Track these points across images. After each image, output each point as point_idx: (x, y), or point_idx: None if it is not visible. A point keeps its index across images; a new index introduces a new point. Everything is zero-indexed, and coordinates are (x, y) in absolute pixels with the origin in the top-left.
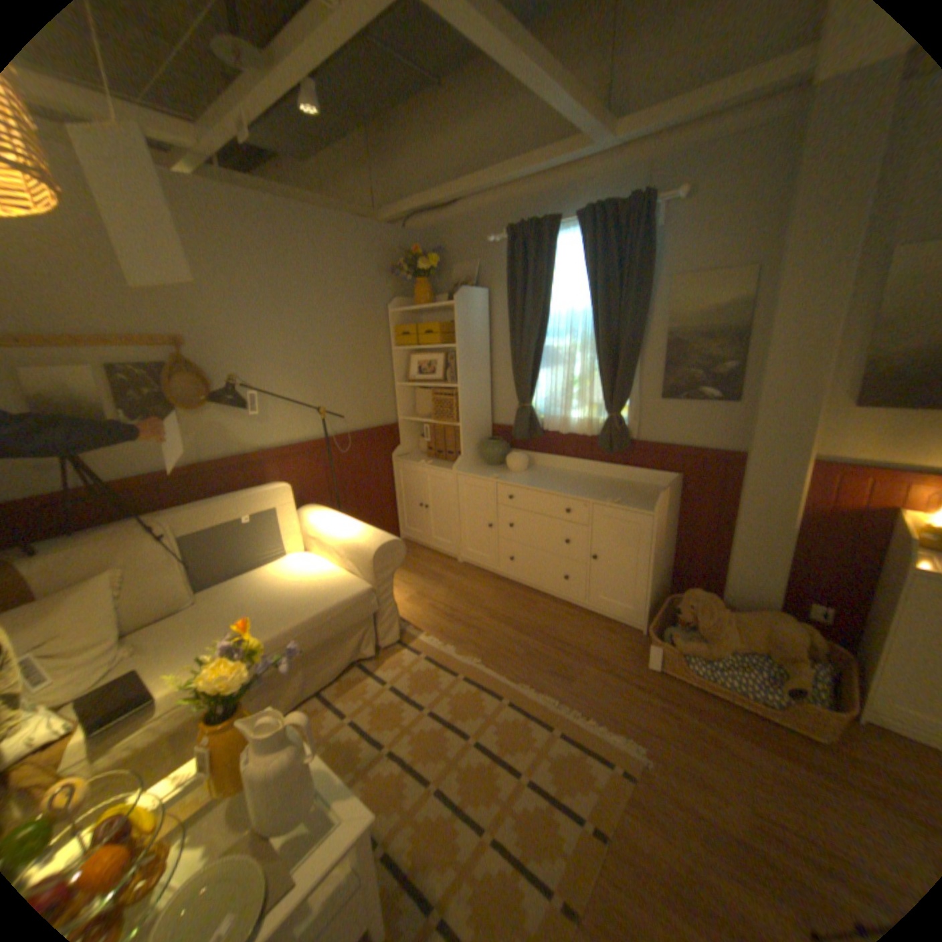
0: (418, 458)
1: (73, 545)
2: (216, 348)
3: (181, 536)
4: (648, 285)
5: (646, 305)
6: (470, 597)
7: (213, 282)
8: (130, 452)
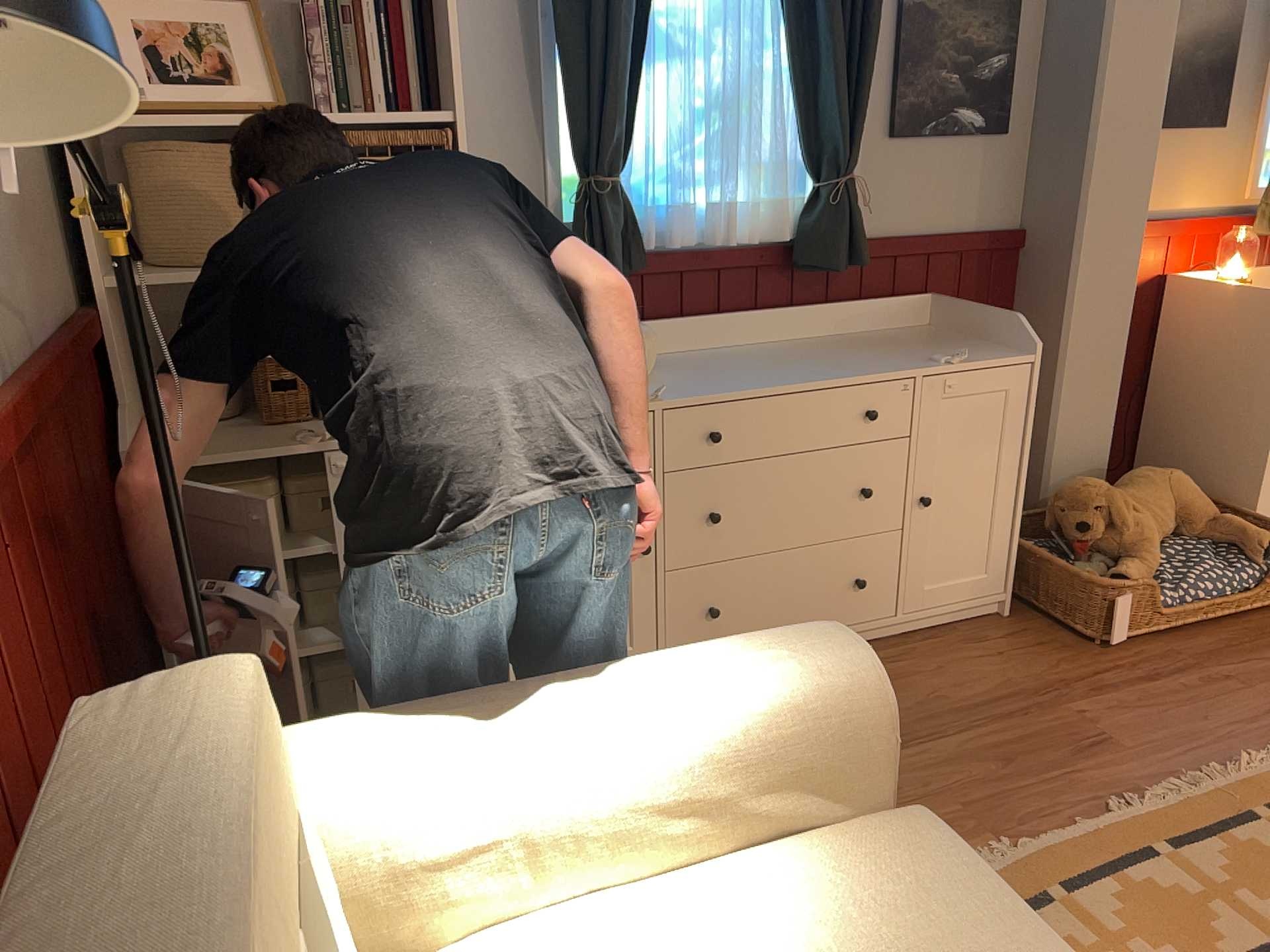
0: (235, 436)
1: None
2: None
3: None
4: None
5: None
6: None
7: None
8: None
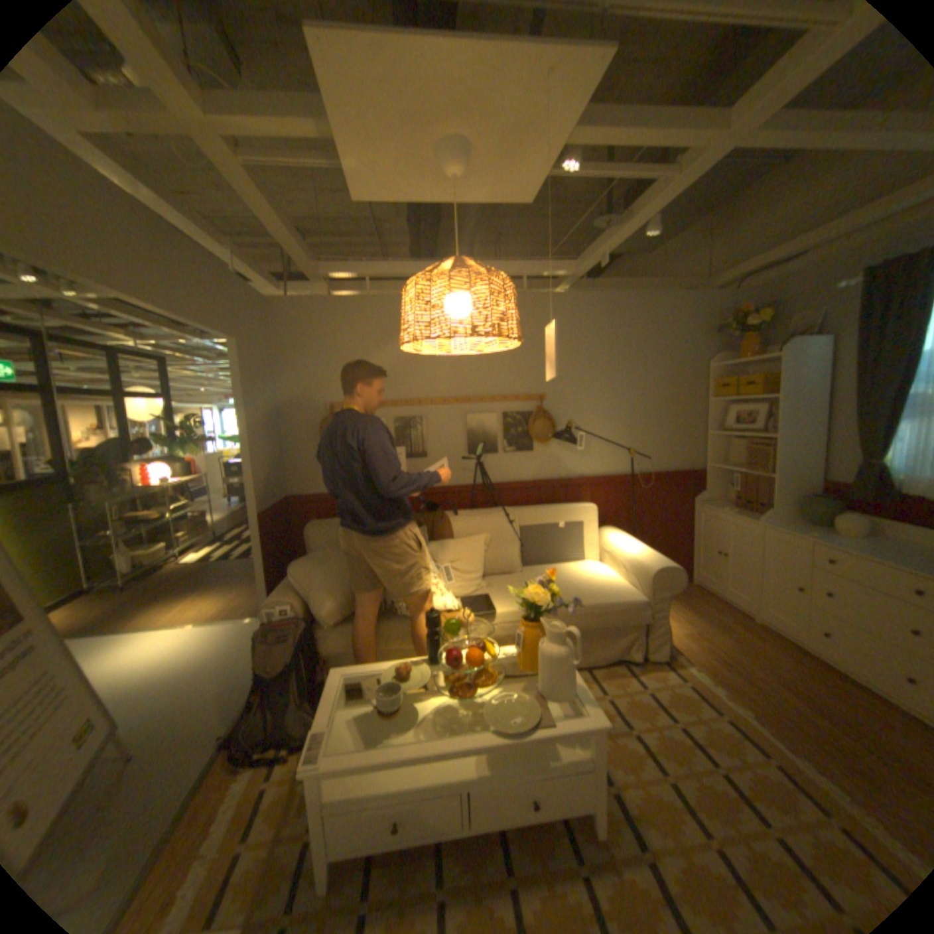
0: (723, 505)
1: (472, 514)
2: (563, 402)
3: (522, 523)
4: None
5: None
6: (761, 659)
7: (569, 357)
8: (504, 466)
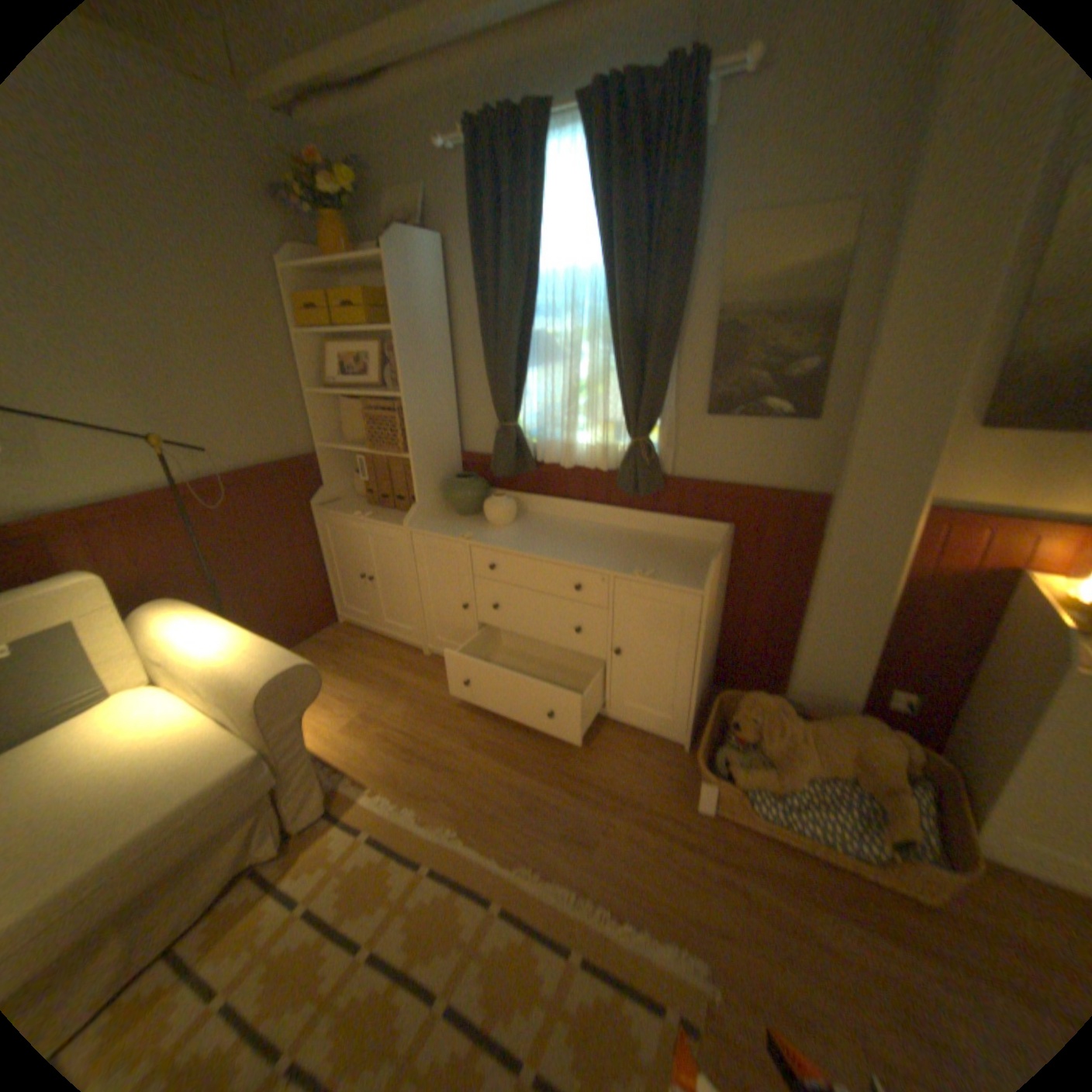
0: (353, 505)
1: None
2: None
3: None
4: (693, 229)
5: (688, 263)
6: (441, 714)
7: None
8: None
